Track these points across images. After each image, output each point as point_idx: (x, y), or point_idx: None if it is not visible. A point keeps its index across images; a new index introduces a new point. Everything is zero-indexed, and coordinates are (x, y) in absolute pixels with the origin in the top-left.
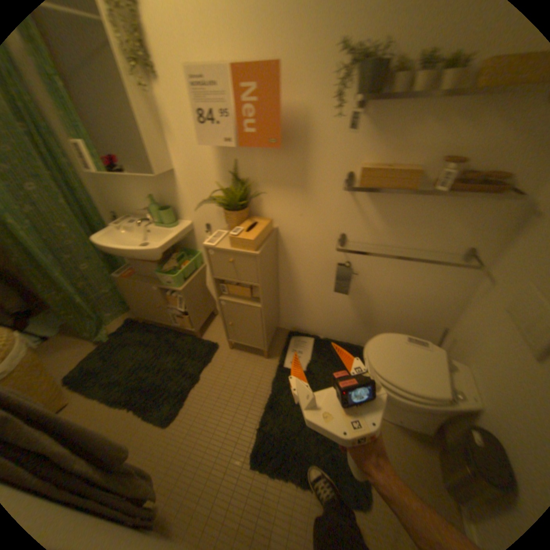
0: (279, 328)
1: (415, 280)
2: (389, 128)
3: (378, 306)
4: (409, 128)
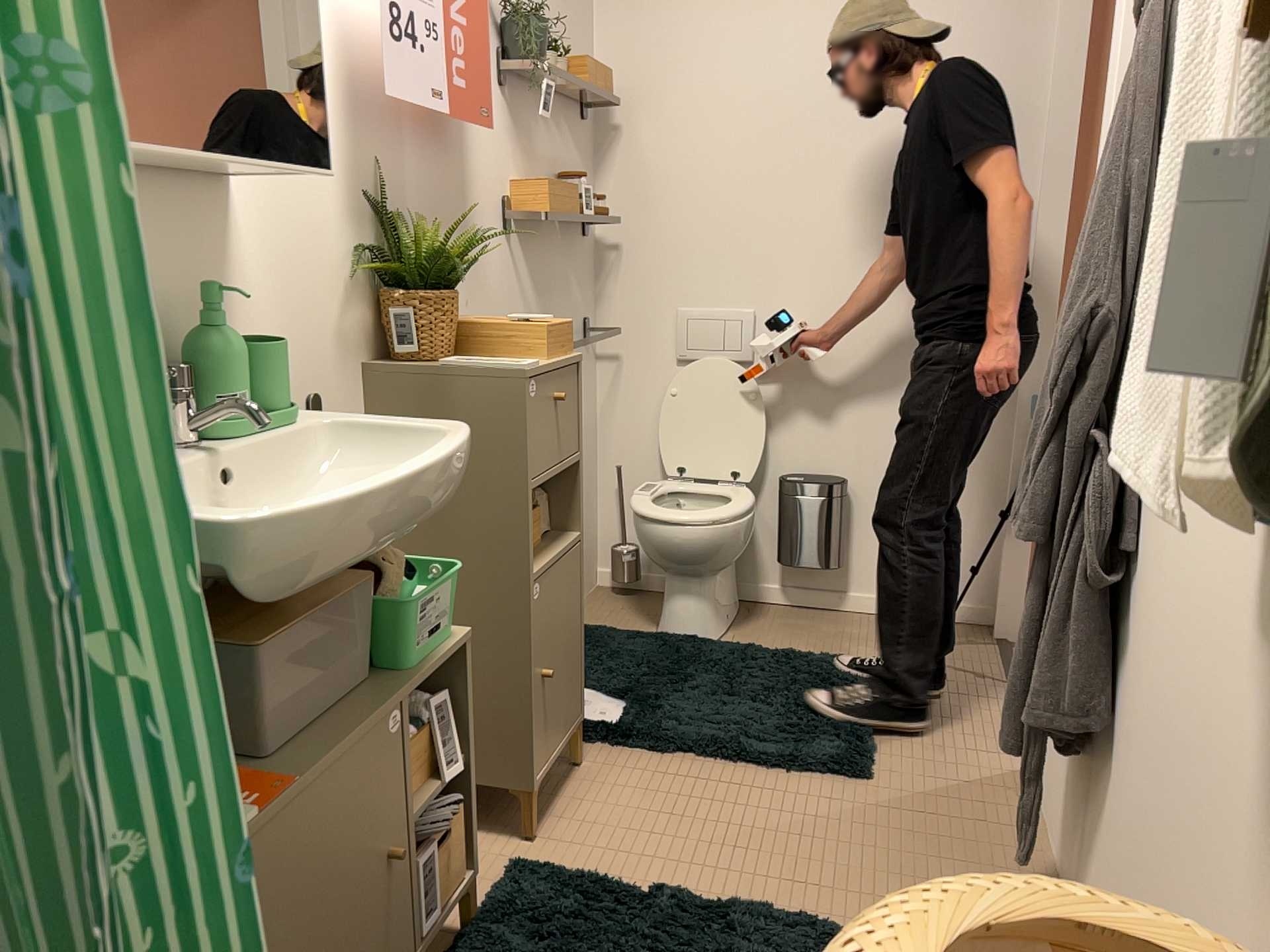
0: None
1: None
2: (523, 135)
3: None
4: (534, 138)
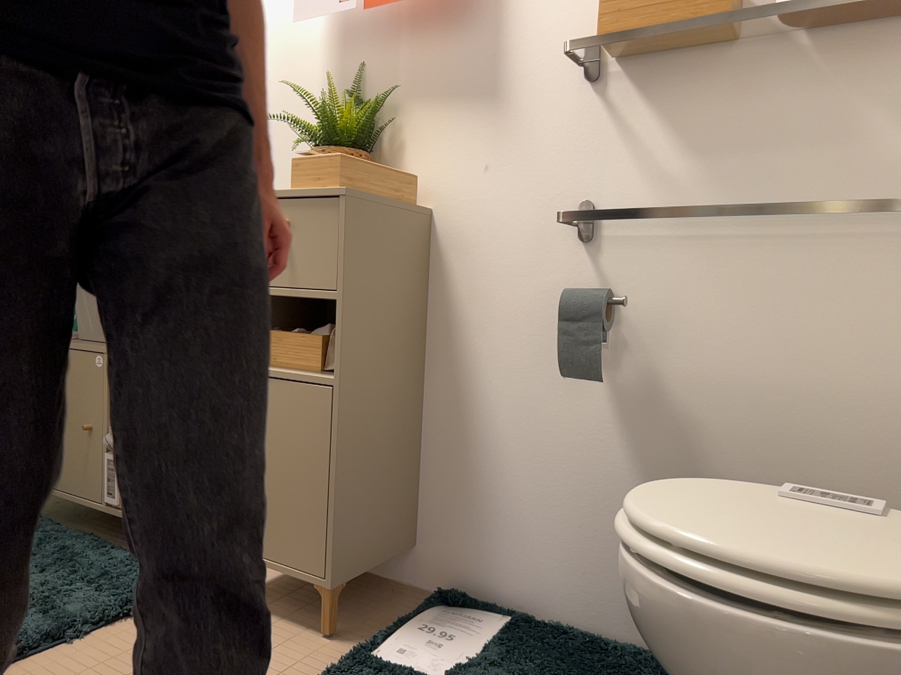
0: (407, 585)
1: (809, 329)
2: None
3: (713, 454)
4: None
